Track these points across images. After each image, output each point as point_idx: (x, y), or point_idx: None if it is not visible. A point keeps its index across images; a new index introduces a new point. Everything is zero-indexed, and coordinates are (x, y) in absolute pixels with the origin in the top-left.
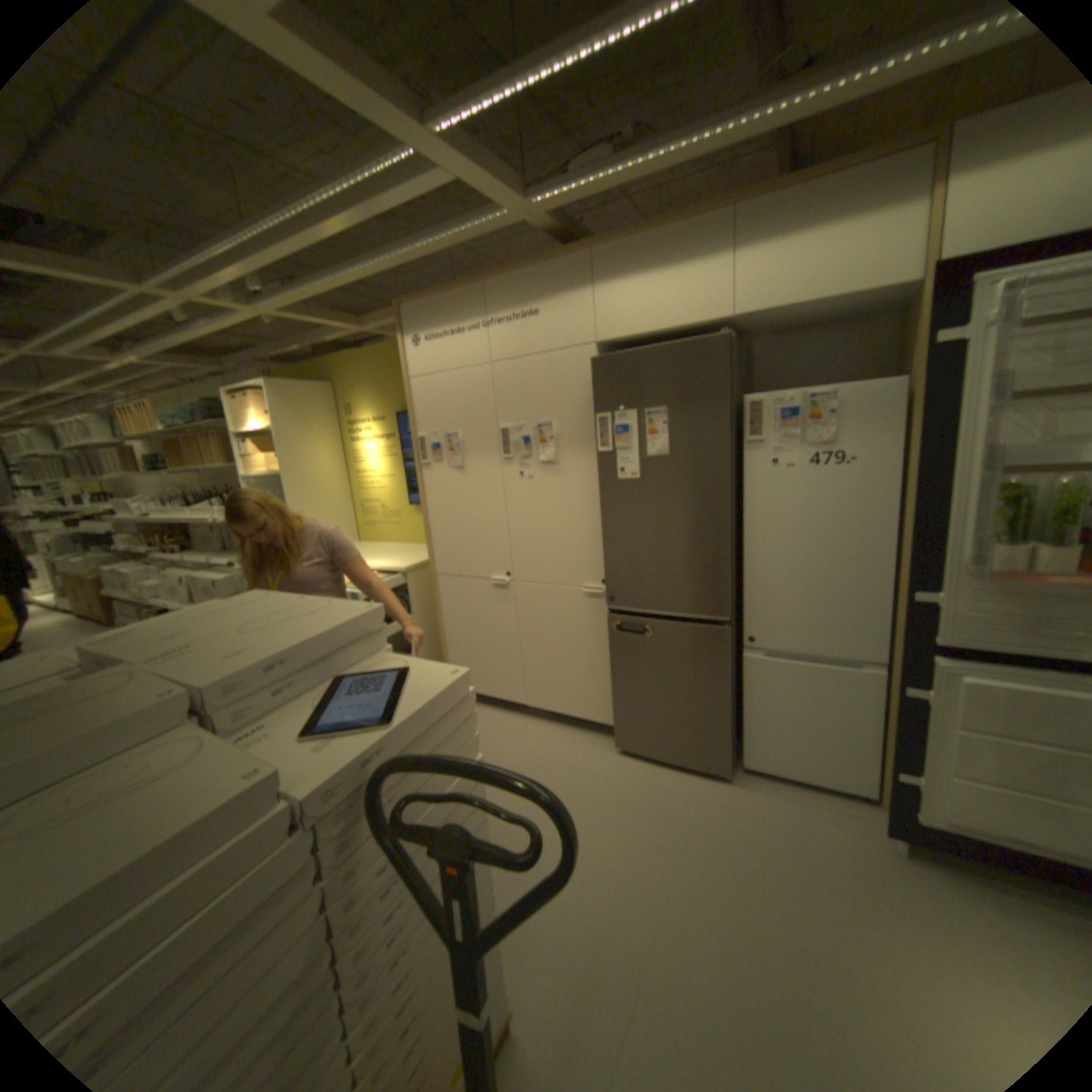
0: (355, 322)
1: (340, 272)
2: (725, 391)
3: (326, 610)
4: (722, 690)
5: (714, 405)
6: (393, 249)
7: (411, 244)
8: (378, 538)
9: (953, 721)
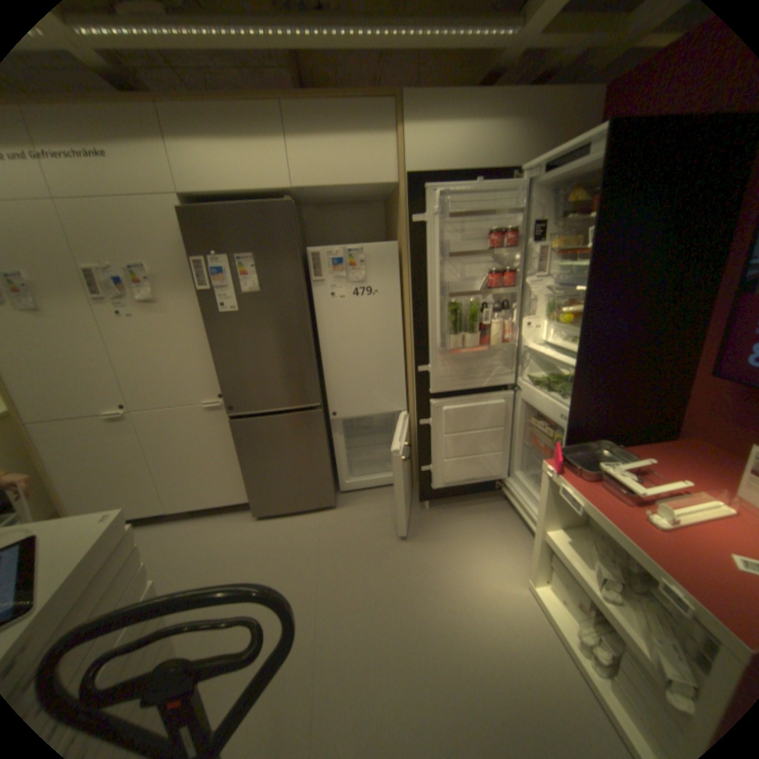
0: None
1: None
2: (295, 244)
3: None
4: (322, 451)
5: (288, 254)
6: None
7: None
8: None
9: (440, 431)
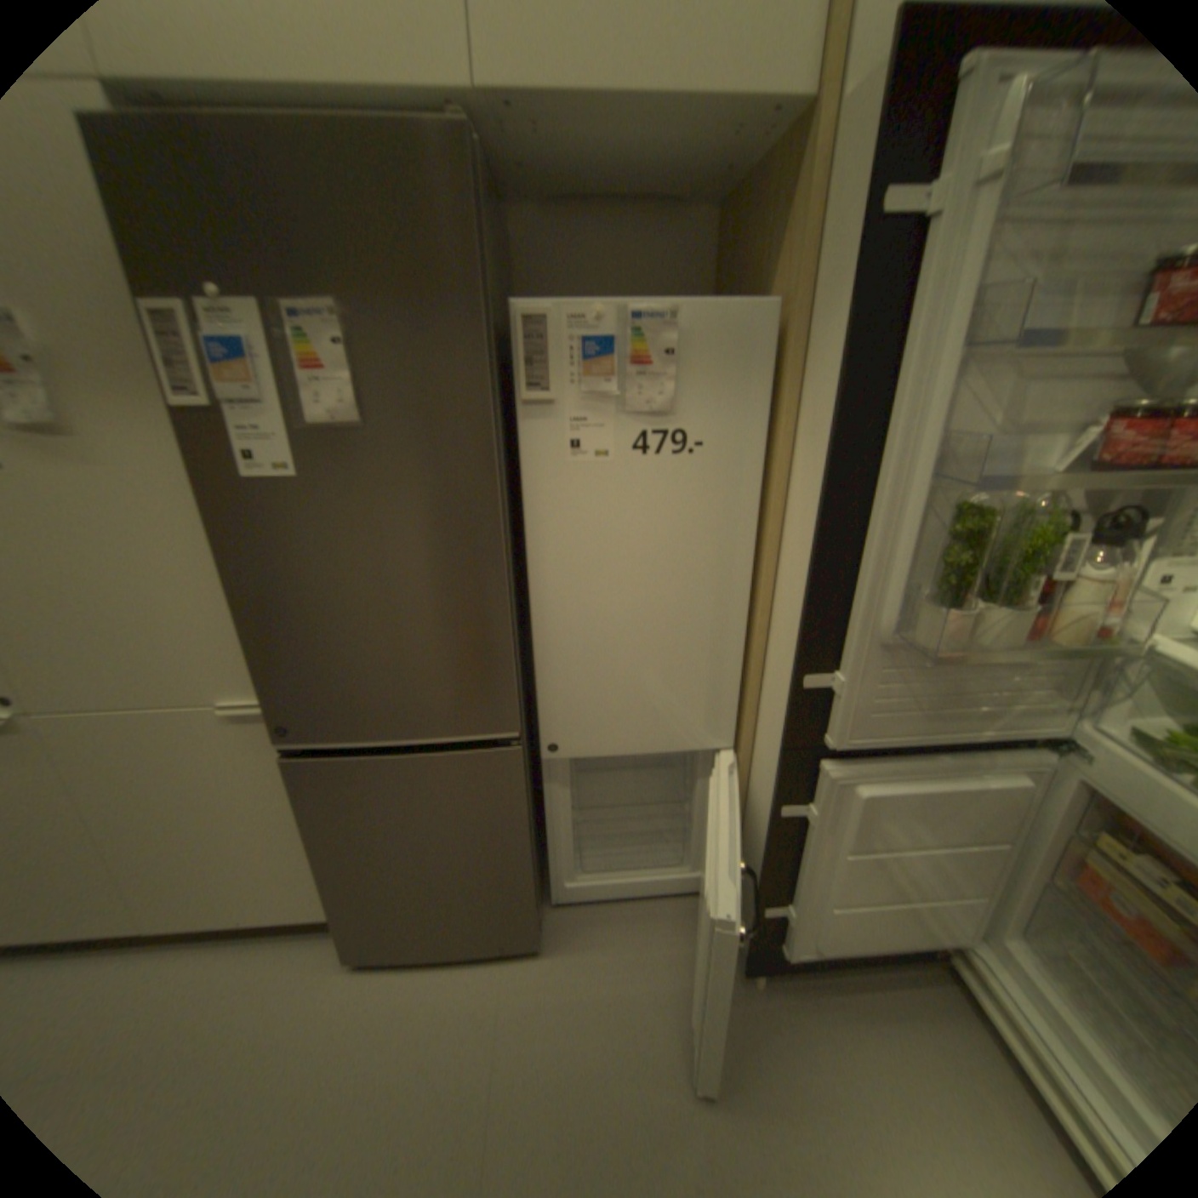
0: None
1: None
2: (470, 273)
3: None
4: (514, 839)
5: (448, 306)
6: None
7: None
8: None
9: (837, 839)
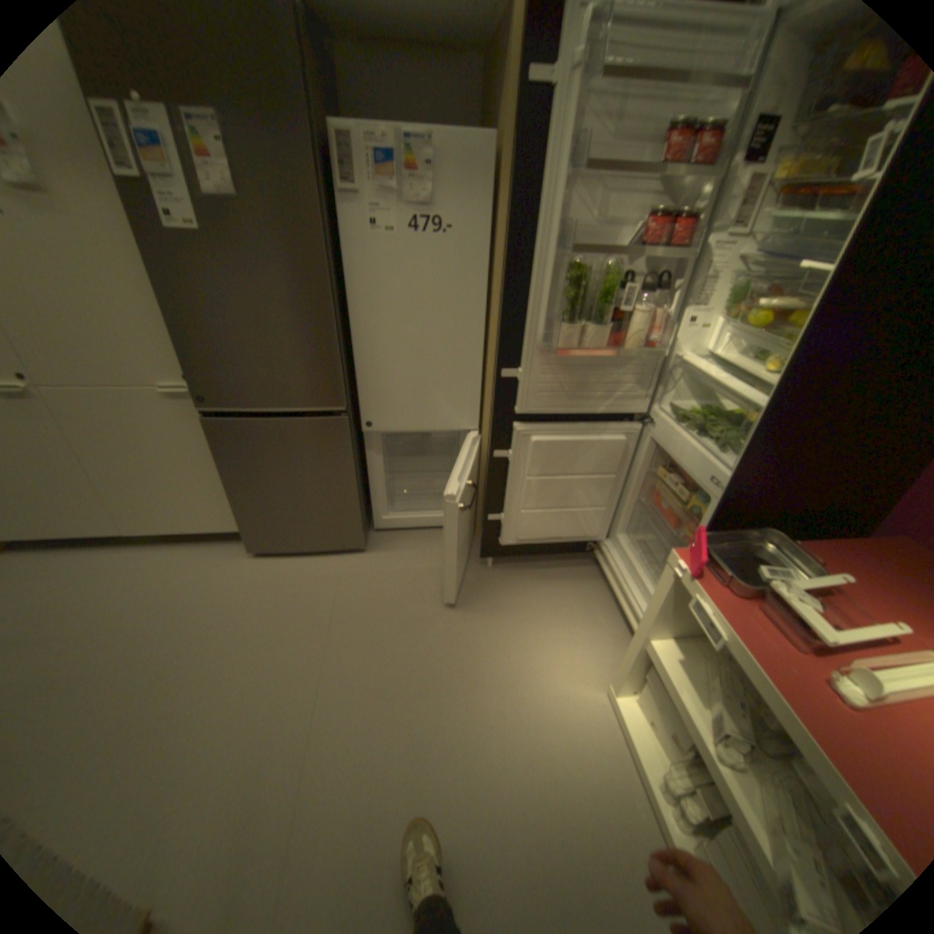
0: None
1: None
2: (300, 102)
3: None
4: (347, 476)
5: (288, 124)
6: None
7: None
8: None
9: (522, 470)
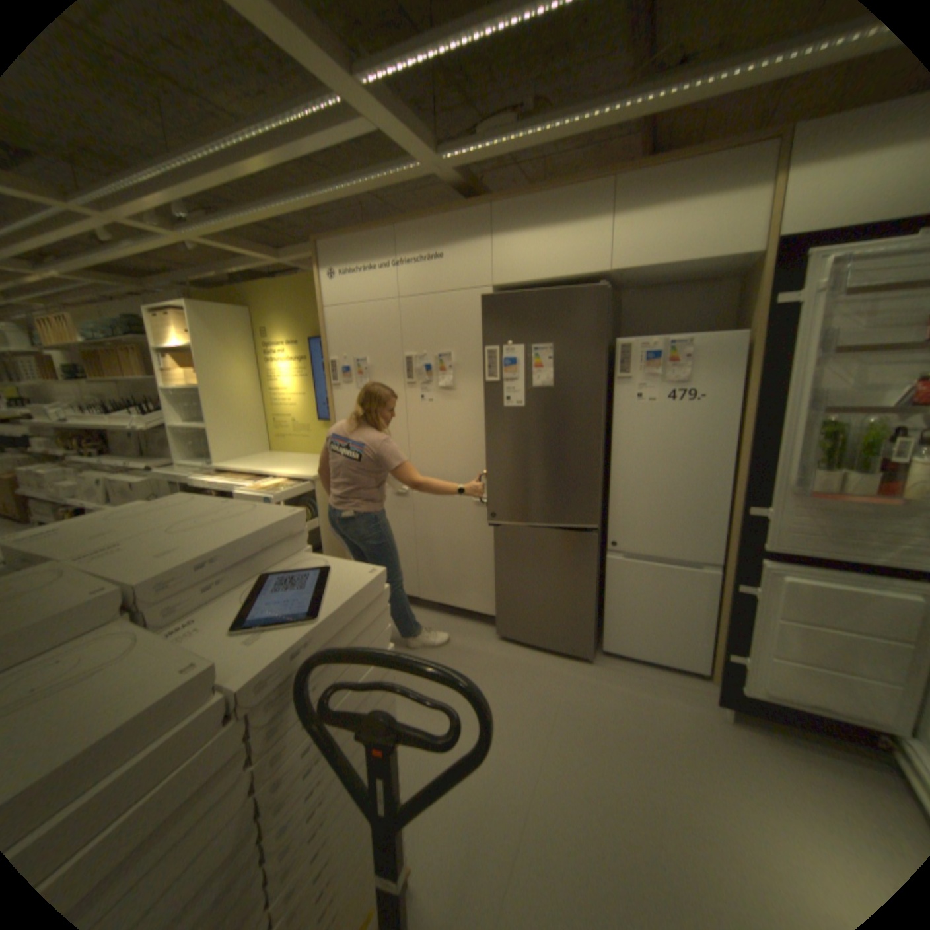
0: (272, 254)
1: (263, 206)
2: (602, 334)
3: (250, 512)
4: (589, 585)
5: (592, 345)
6: (313, 189)
7: (331, 185)
8: (288, 449)
9: (775, 612)
